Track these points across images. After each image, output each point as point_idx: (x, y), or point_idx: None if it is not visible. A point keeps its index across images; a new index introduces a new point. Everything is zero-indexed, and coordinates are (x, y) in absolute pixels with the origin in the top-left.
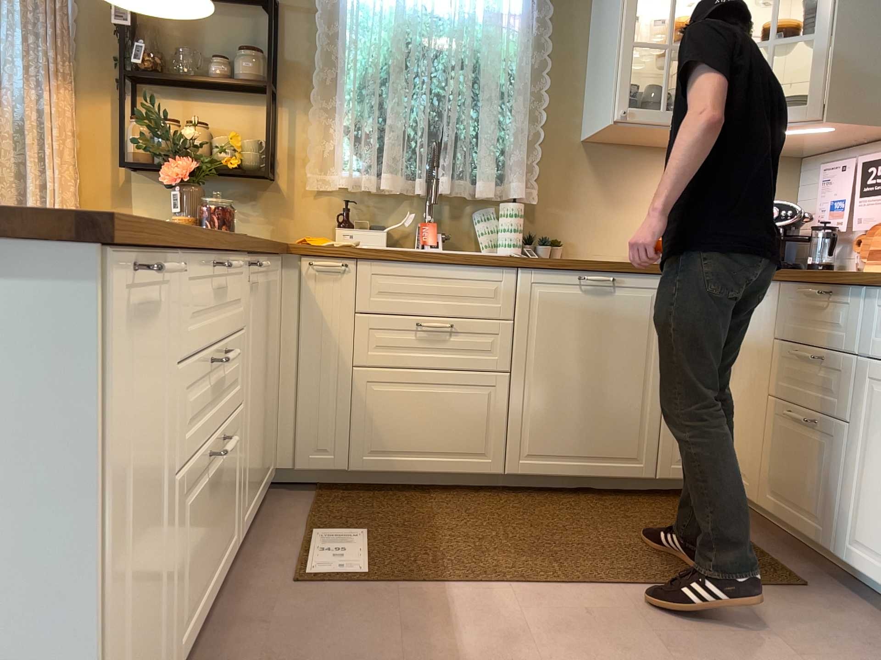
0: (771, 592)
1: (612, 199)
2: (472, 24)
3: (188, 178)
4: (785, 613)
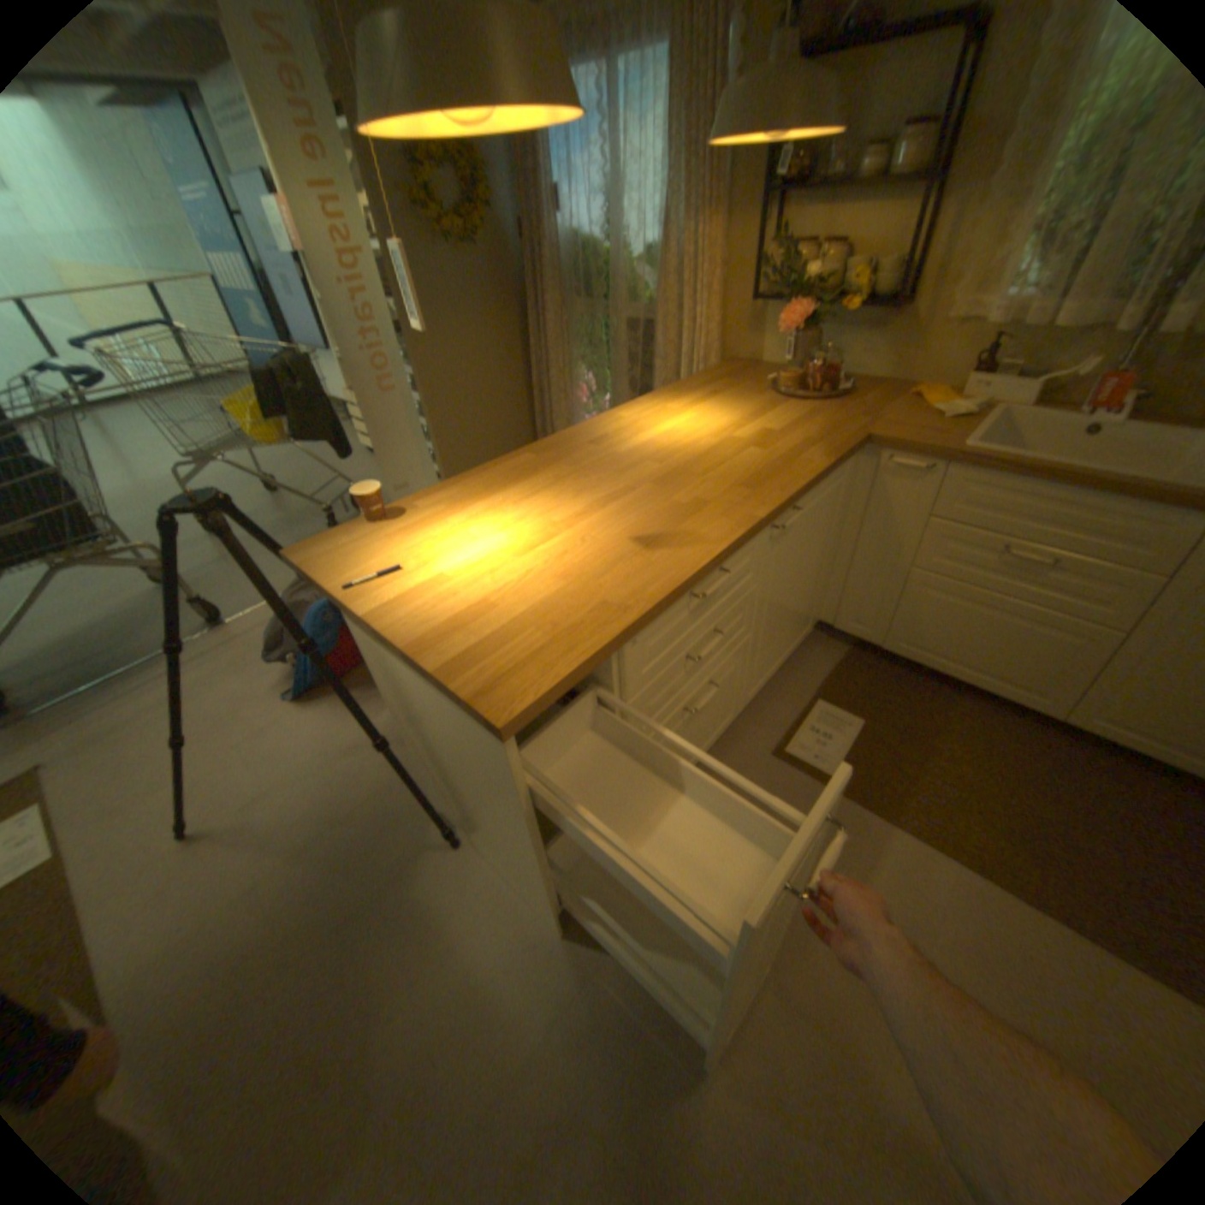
0: None
1: None
2: None
3: (803, 322)
4: None
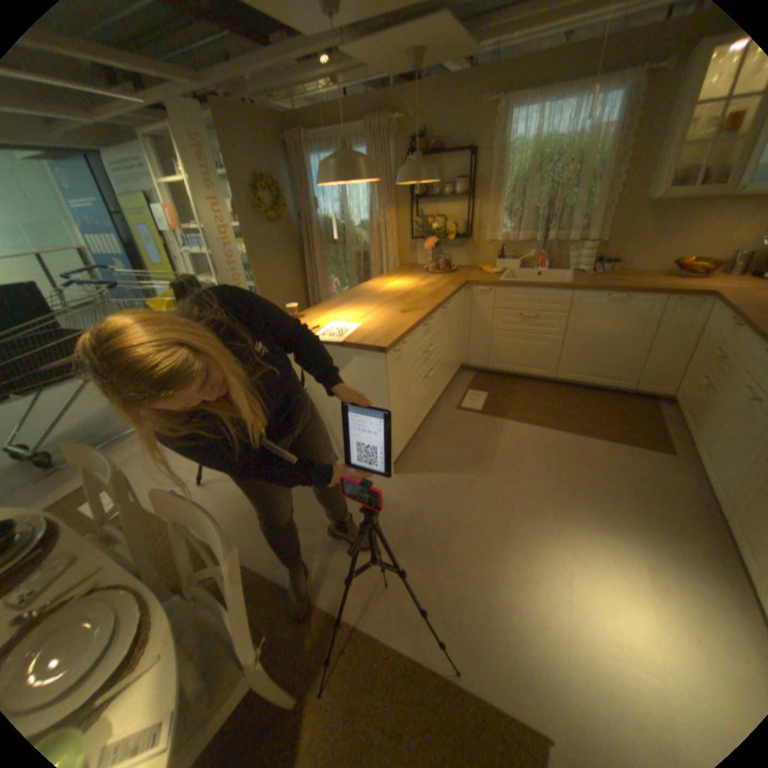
0: (651, 453)
1: (661, 232)
2: (580, 138)
3: (433, 246)
4: (649, 462)
